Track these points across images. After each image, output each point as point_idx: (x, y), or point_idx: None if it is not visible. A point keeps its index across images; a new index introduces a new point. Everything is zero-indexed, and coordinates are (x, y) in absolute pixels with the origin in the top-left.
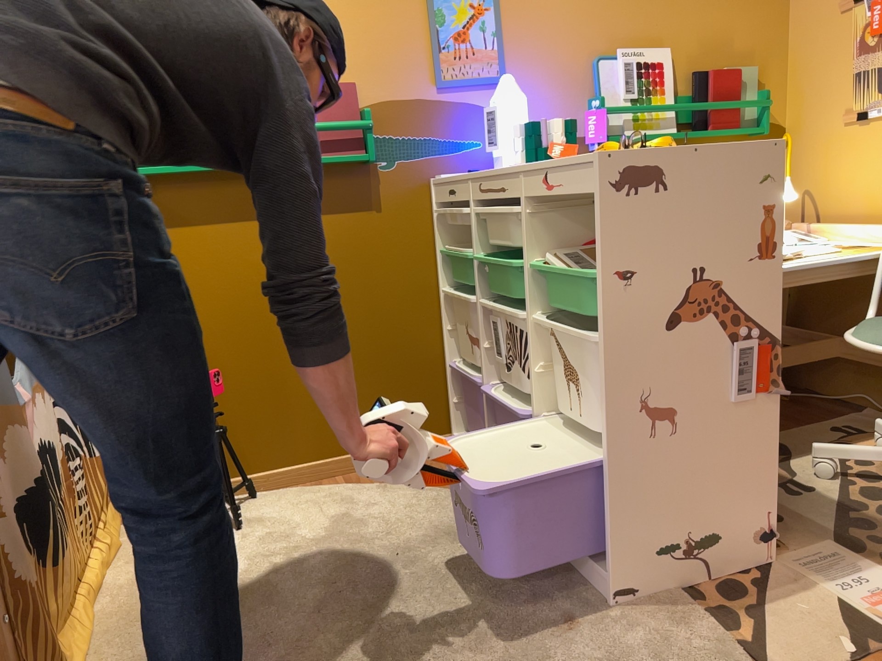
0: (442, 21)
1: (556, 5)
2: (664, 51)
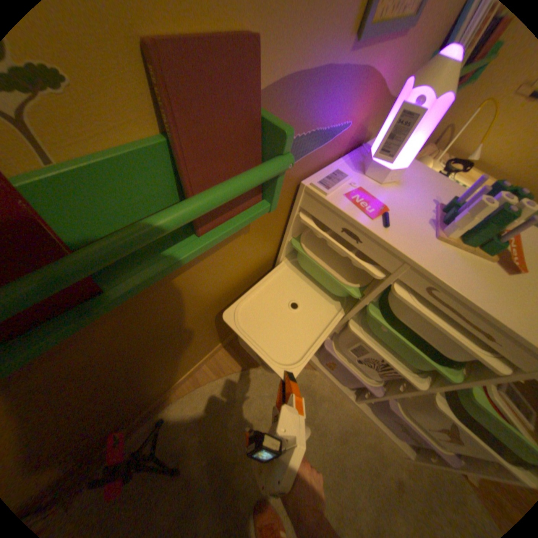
0: None
1: None
2: None
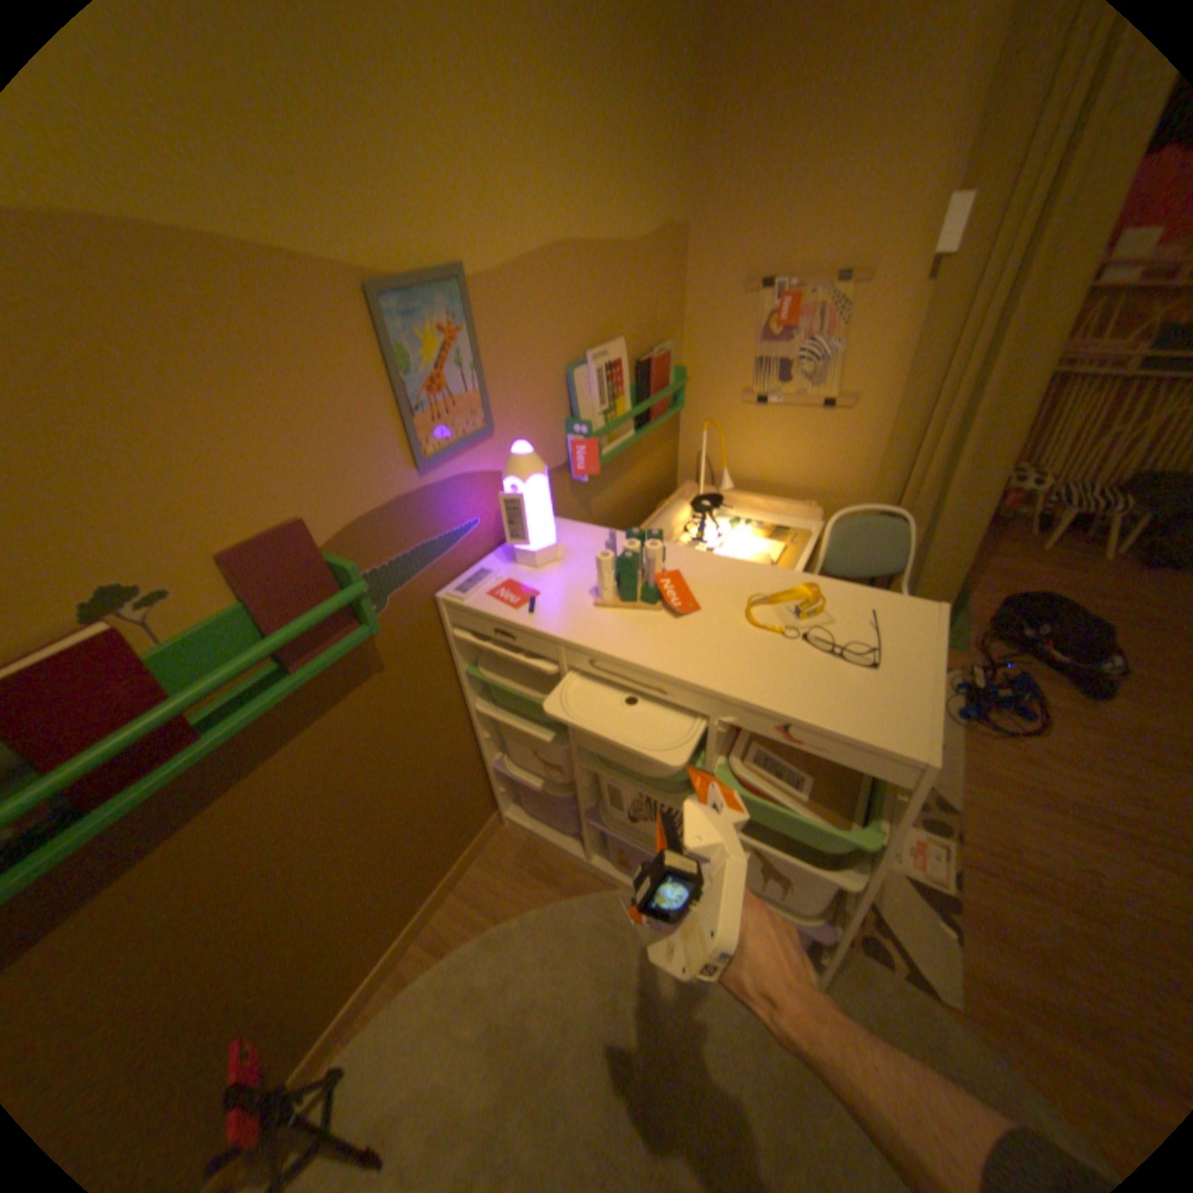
0: (405, 363)
1: (529, 301)
2: (619, 341)
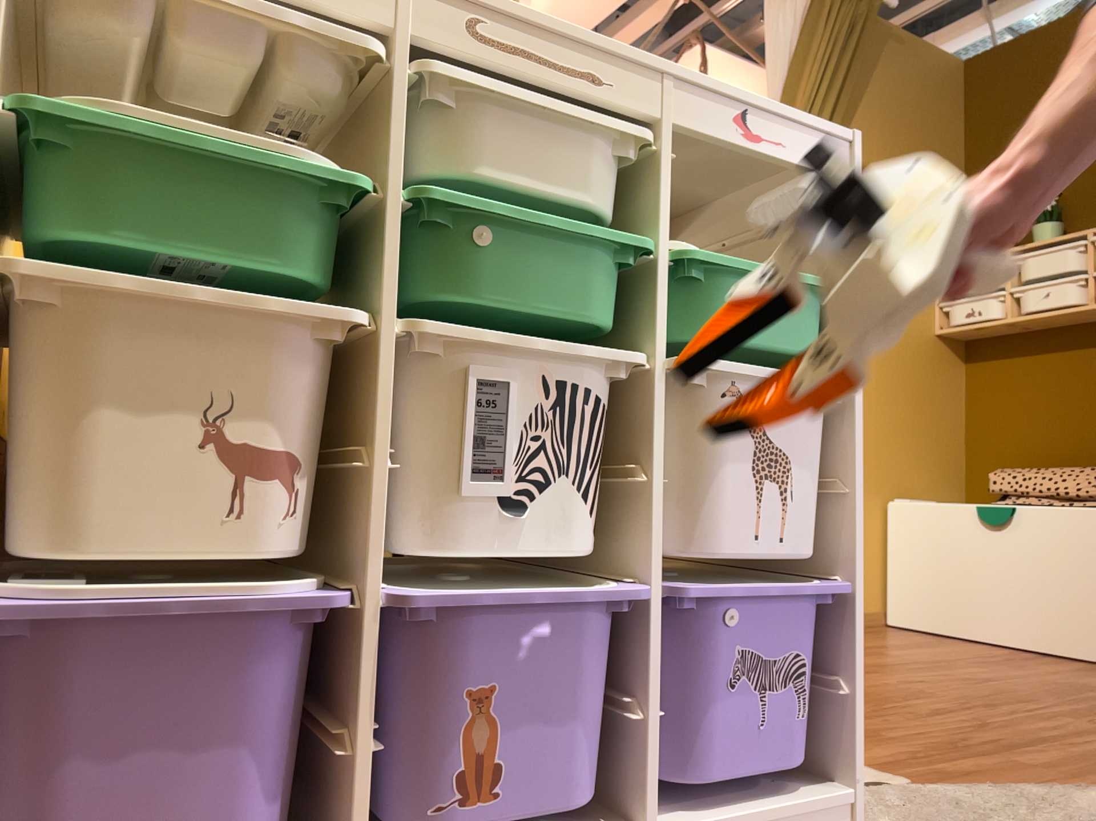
0: None
1: None
2: None
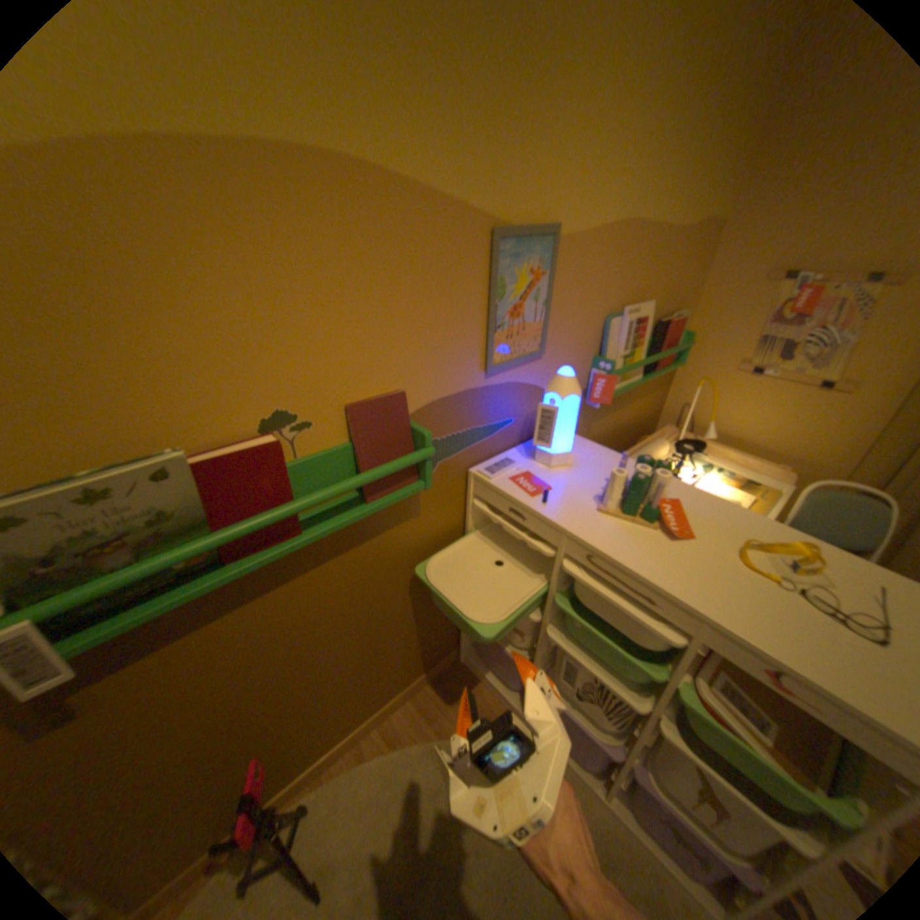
0: (503, 291)
1: (597, 260)
2: (652, 302)
